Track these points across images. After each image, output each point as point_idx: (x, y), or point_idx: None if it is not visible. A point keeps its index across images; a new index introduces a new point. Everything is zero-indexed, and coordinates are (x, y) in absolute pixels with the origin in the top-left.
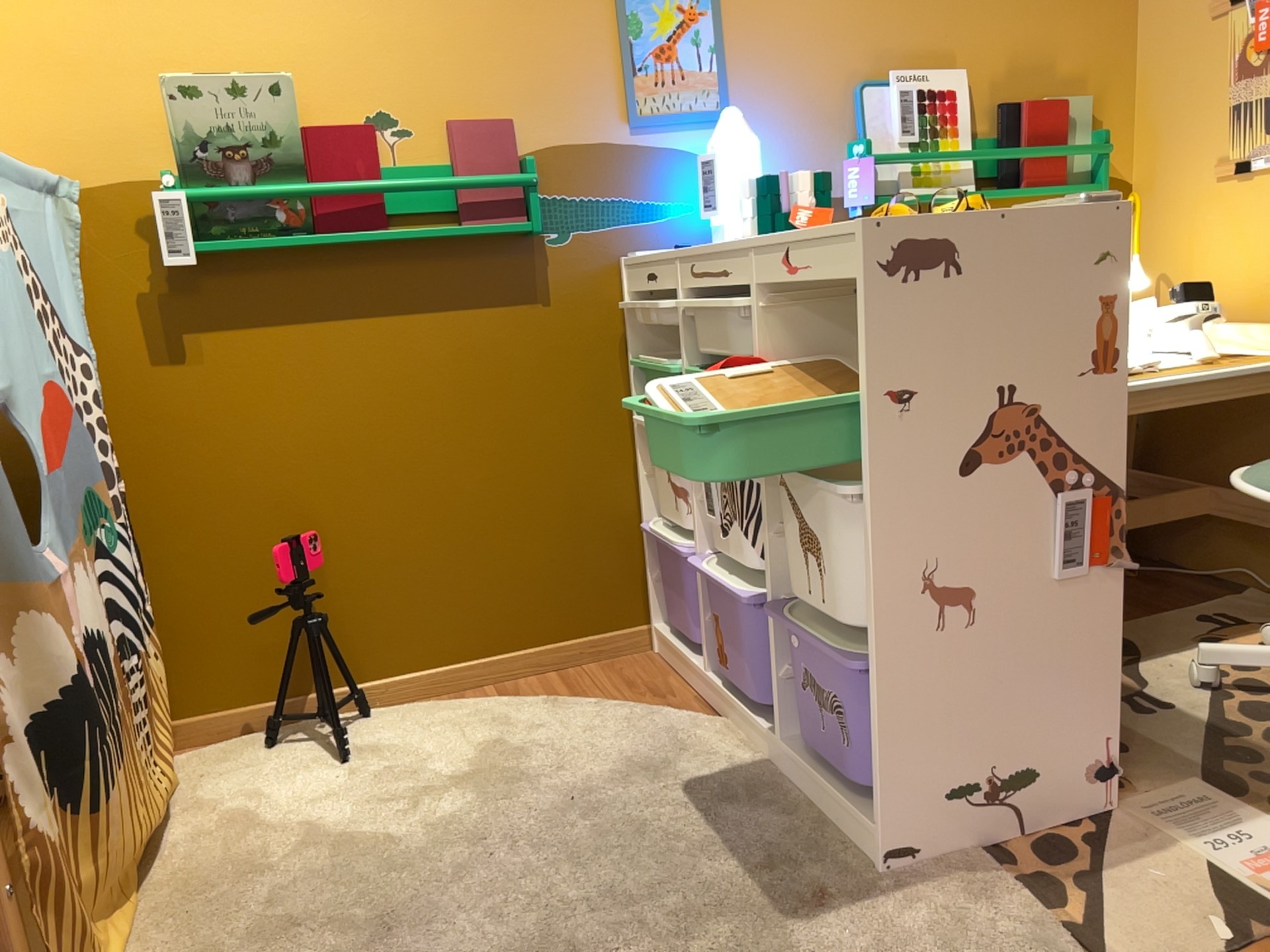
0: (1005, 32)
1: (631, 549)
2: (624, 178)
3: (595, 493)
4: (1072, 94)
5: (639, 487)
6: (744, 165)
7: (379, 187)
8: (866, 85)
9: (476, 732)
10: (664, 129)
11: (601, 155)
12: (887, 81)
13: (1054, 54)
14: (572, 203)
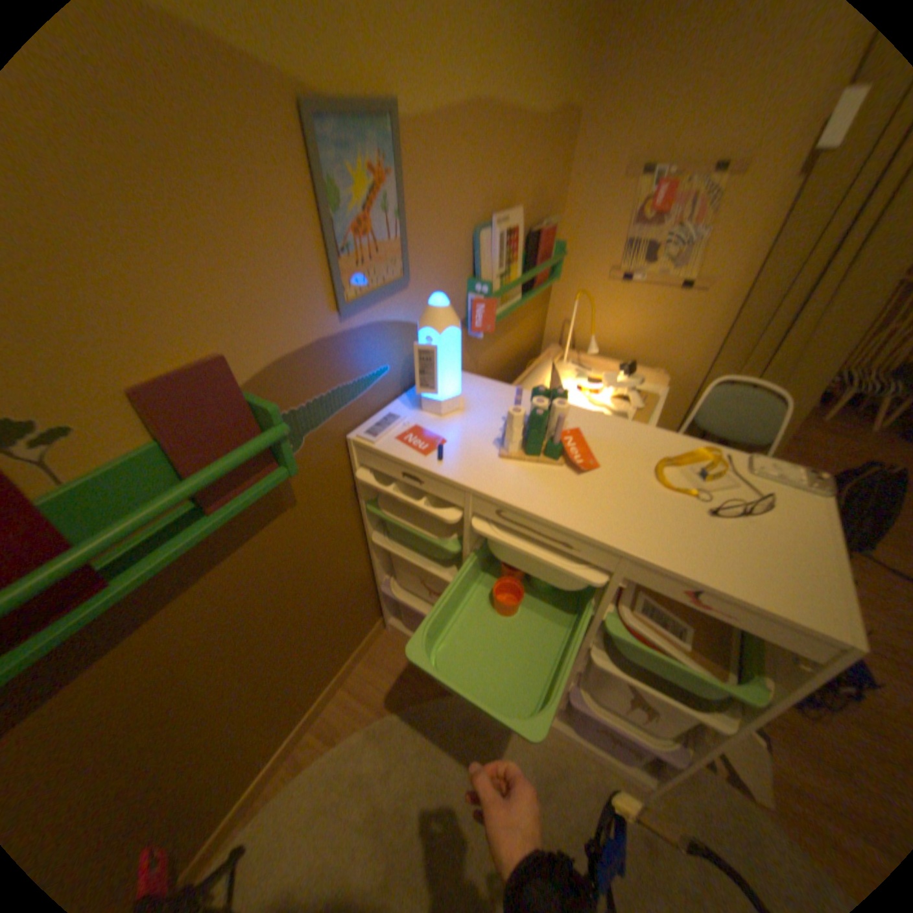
0: (536, 169)
1: (370, 596)
2: (340, 365)
3: (347, 589)
4: (551, 213)
5: (371, 564)
6: (457, 349)
7: (76, 564)
8: (482, 227)
9: (352, 810)
10: (366, 306)
11: (318, 352)
12: (493, 222)
13: (549, 183)
14: (300, 410)
